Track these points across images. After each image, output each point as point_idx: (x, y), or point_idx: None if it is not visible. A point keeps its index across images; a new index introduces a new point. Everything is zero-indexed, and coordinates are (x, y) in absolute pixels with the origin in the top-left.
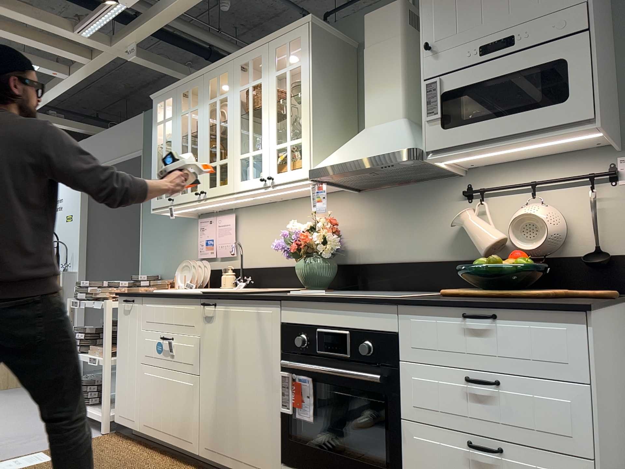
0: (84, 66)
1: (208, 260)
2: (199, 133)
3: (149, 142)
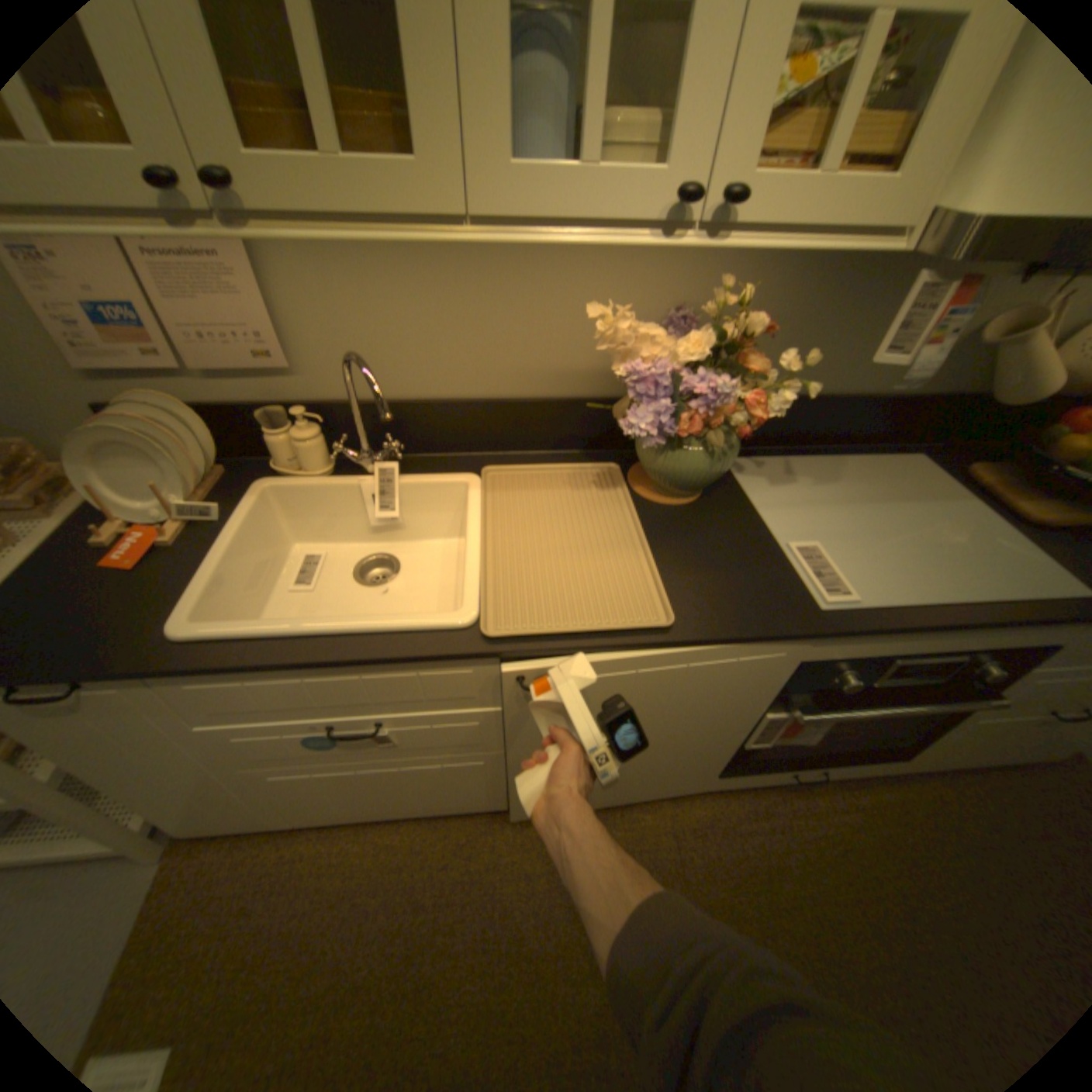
0: None
1: (137, 373)
2: None
3: None
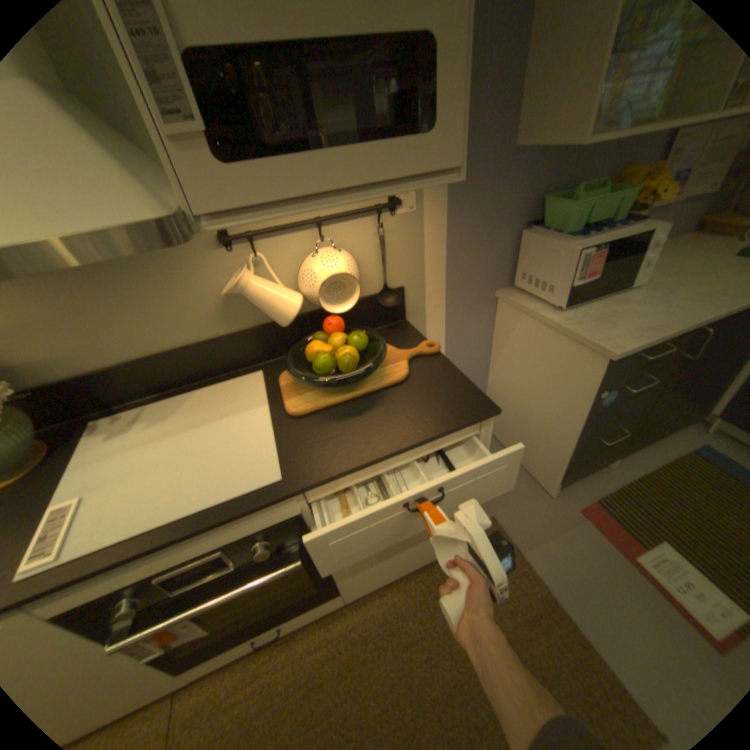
0: None
1: None
2: None
3: None
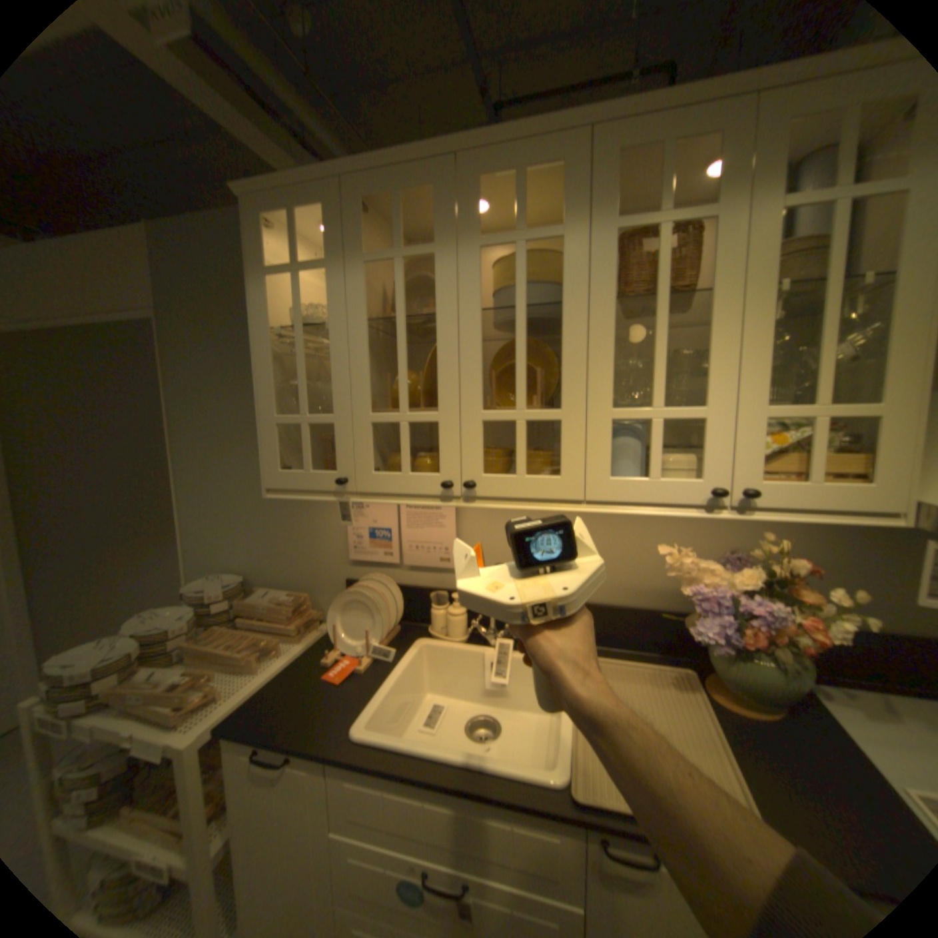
0: None
1: (376, 565)
2: (442, 322)
3: (170, 293)
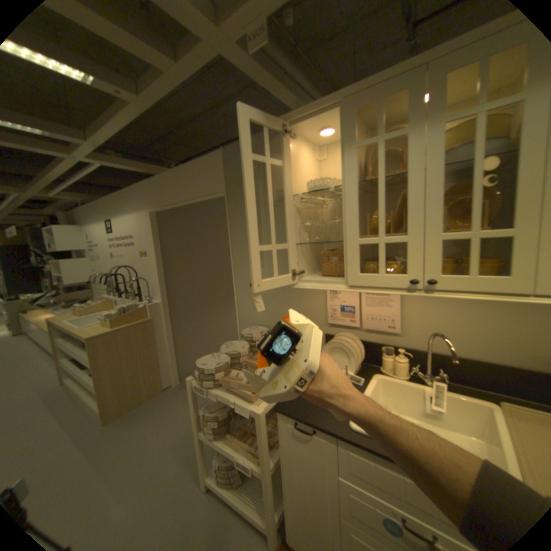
0: (157, 73)
1: (344, 327)
2: (413, 177)
3: (233, 182)
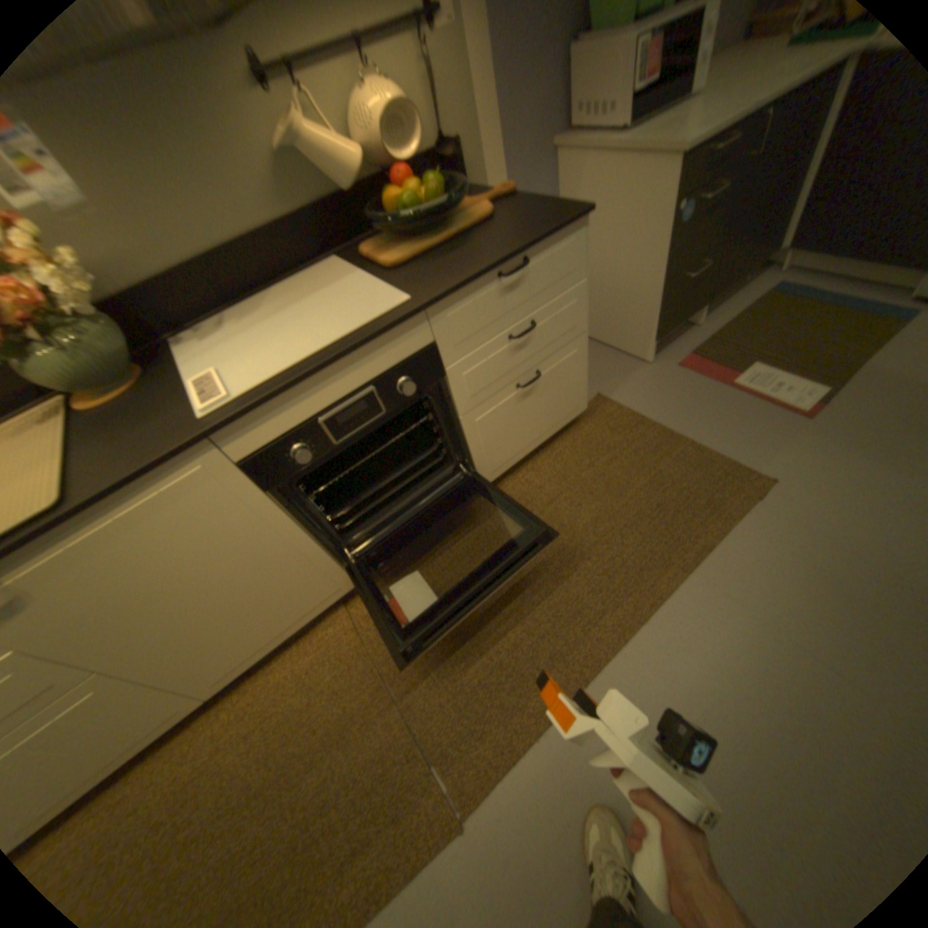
0: None
1: None
2: None
3: None
